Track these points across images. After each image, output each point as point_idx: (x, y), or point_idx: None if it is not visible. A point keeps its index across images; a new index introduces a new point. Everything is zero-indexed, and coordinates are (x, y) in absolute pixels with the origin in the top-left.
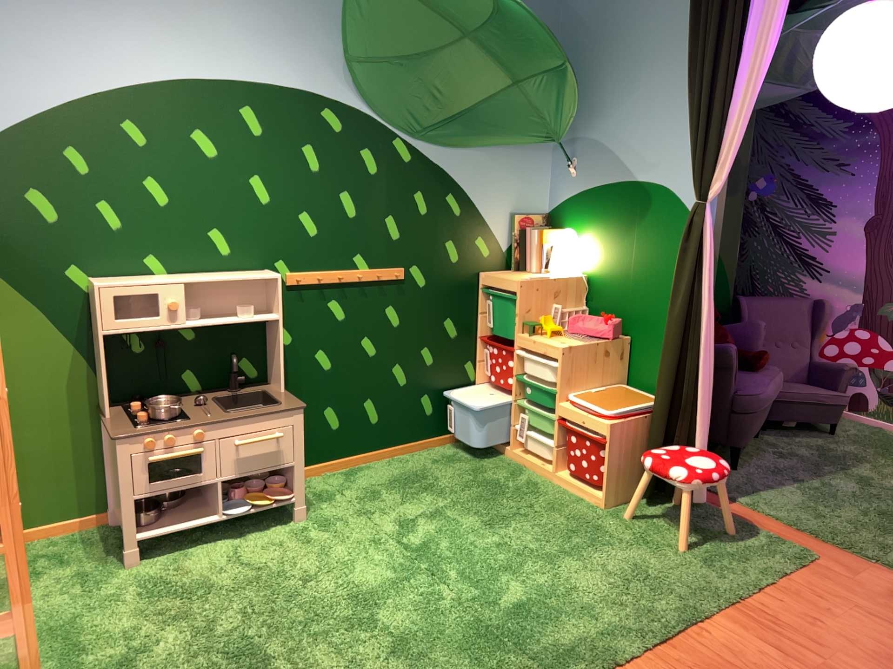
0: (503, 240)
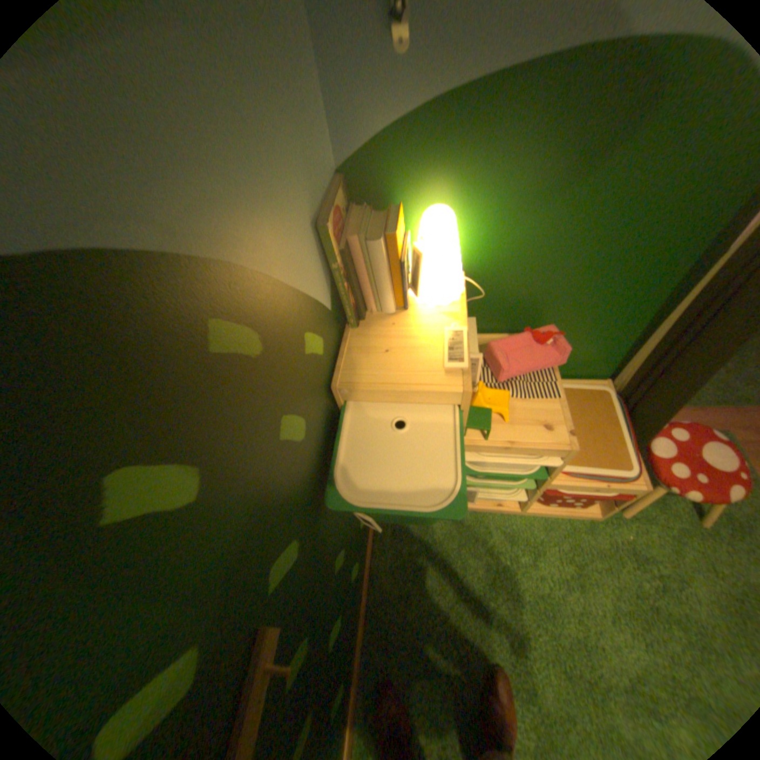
0: (325, 293)
